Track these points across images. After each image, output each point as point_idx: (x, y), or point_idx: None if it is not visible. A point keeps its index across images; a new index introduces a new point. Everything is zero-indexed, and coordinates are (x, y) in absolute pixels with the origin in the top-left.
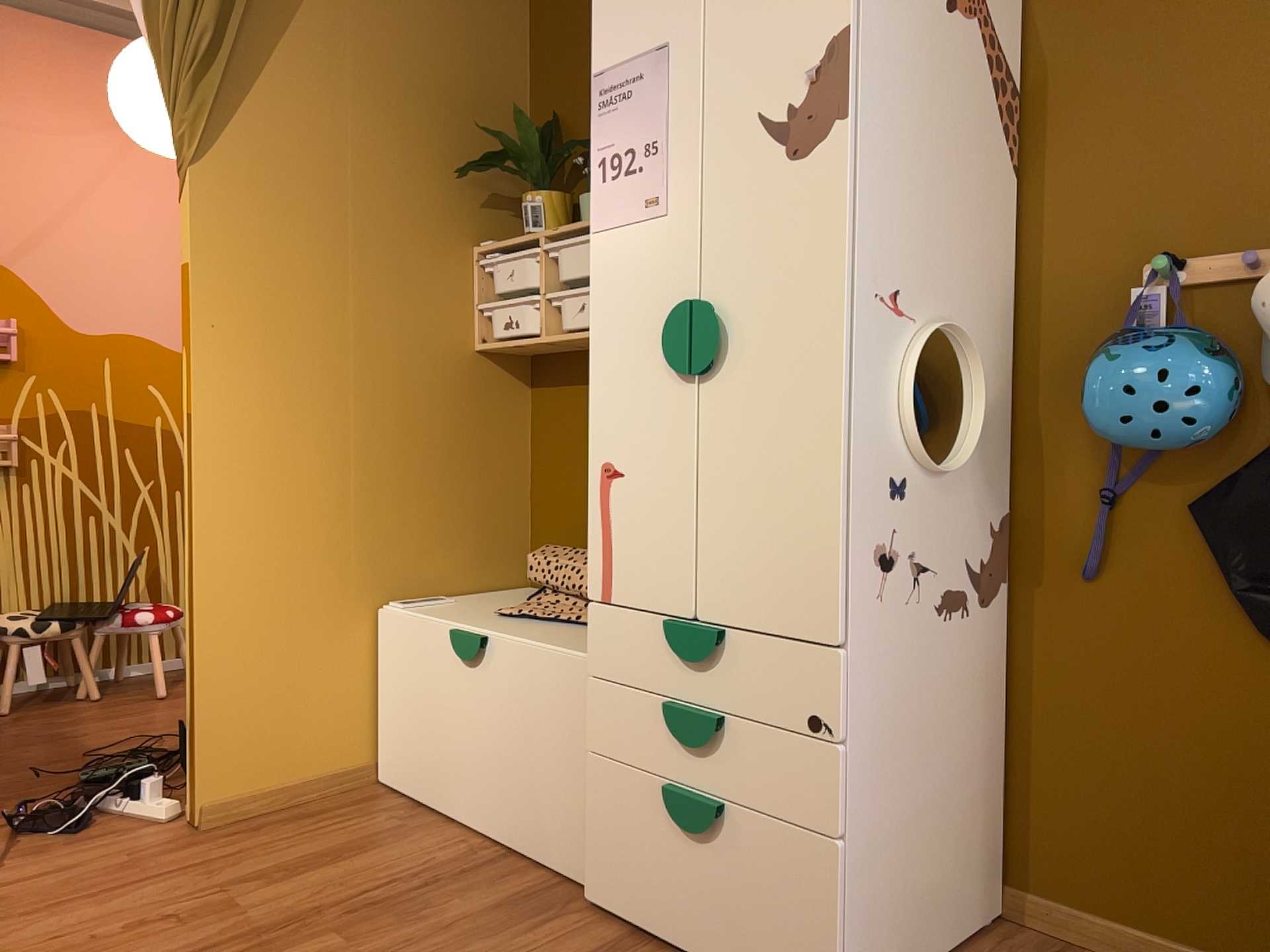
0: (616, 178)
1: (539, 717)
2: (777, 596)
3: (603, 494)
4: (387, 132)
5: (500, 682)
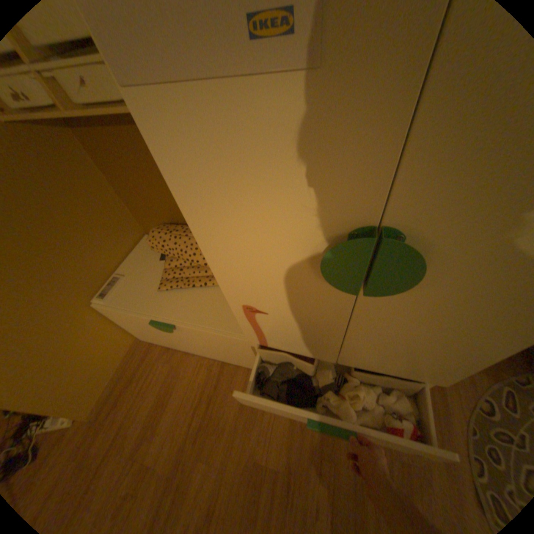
0: None
1: (222, 345)
2: (405, 370)
3: (249, 315)
4: None
5: (192, 335)
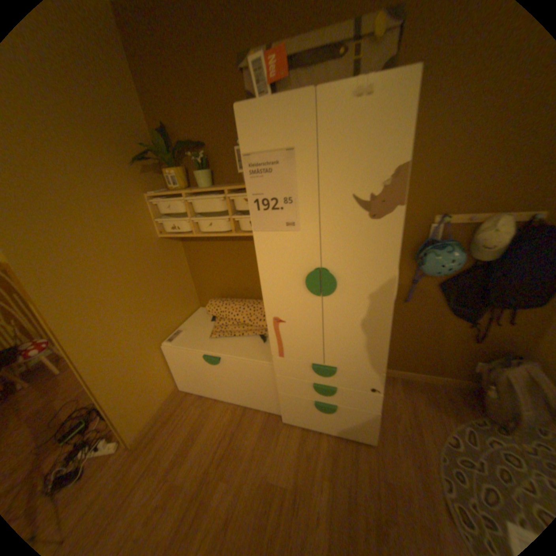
0: (266, 209)
1: (250, 378)
2: (359, 360)
3: (275, 326)
4: (83, 148)
5: (230, 369)
